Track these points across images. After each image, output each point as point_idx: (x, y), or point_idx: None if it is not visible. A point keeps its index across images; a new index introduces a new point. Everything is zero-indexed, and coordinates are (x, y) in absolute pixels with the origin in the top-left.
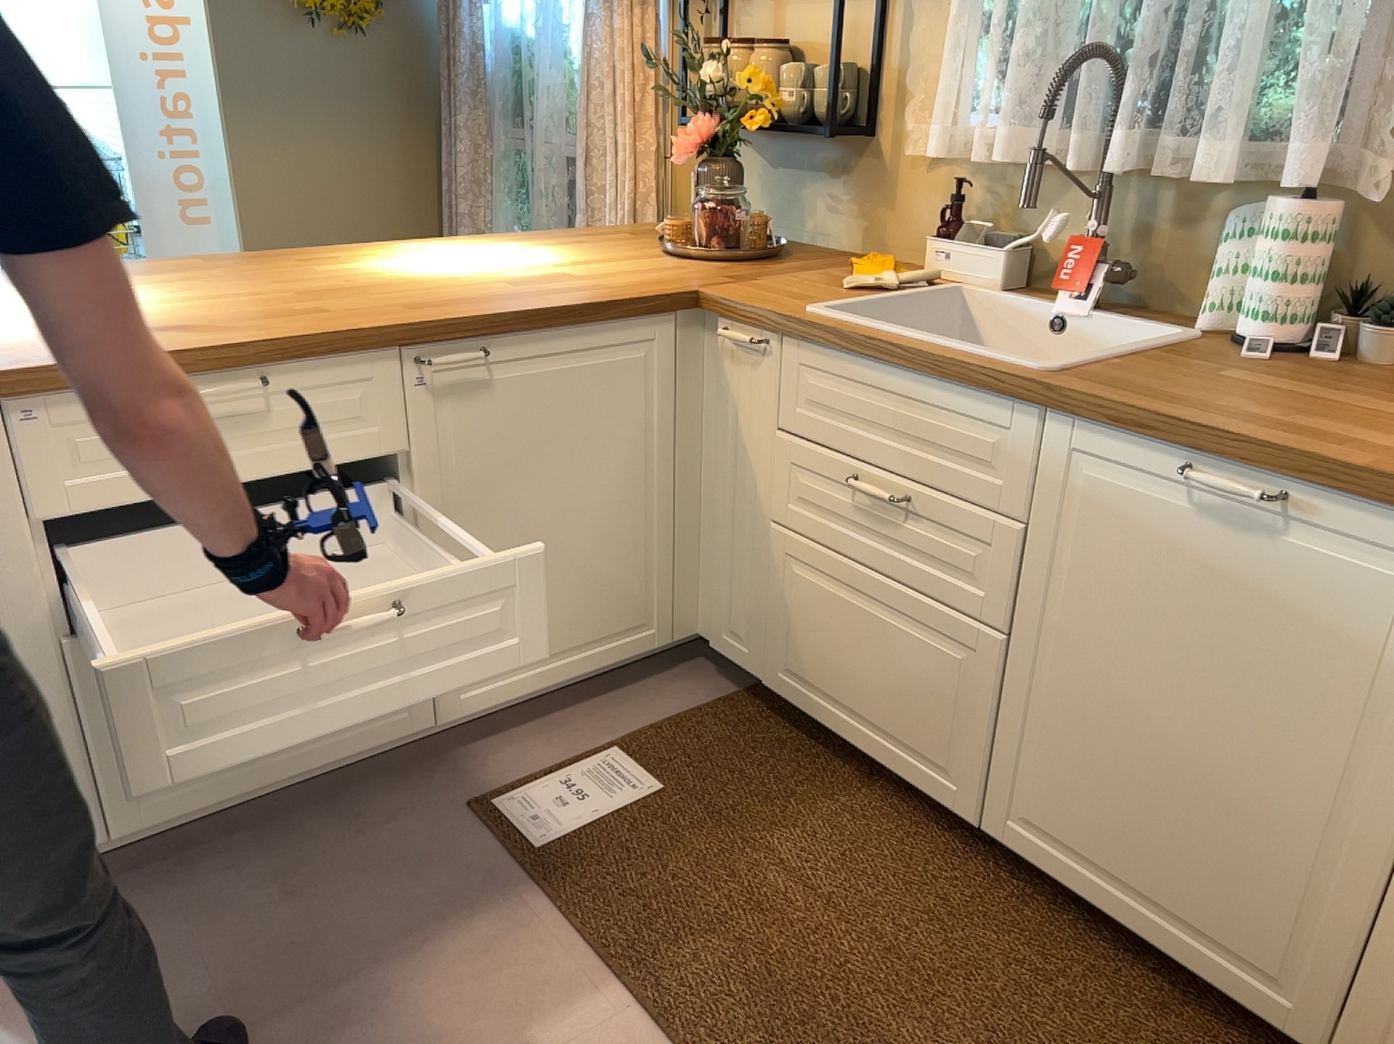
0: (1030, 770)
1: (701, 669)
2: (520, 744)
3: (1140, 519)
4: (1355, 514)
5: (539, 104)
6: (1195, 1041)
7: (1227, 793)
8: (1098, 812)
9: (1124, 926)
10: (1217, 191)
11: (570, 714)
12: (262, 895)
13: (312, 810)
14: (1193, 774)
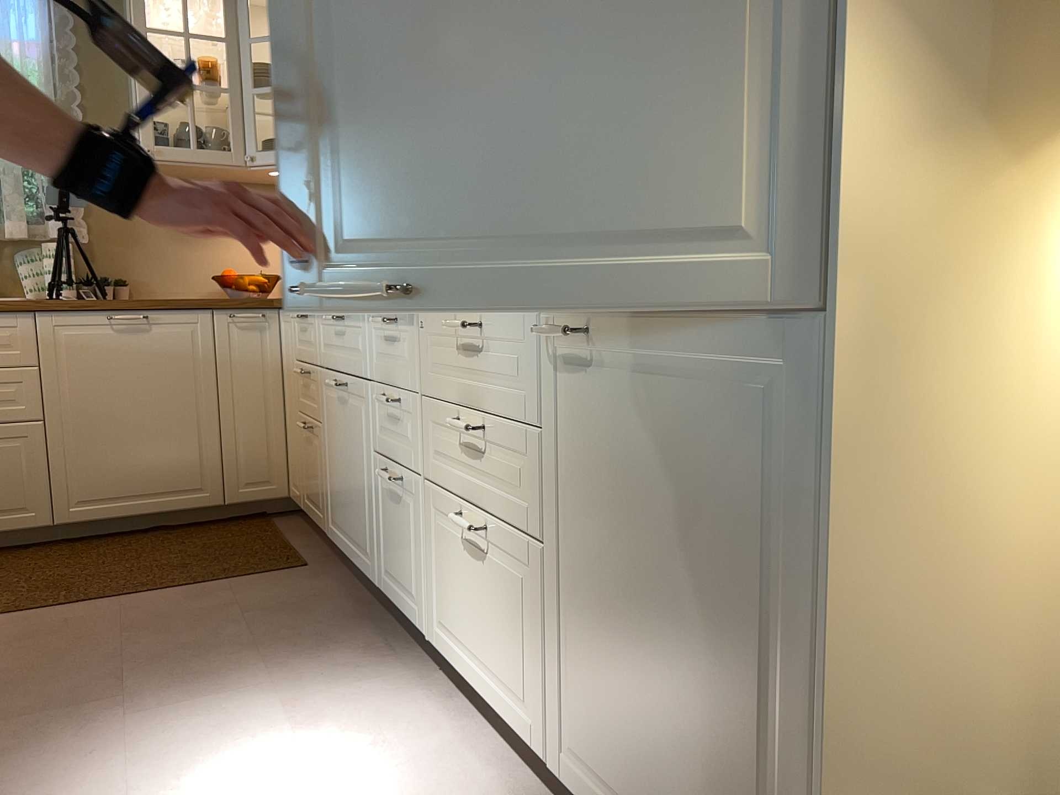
0: (74, 477)
1: None
2: None
3: (95, 343)
4: (170, 315)
5: None
6: (185, 533)
7: (162, 430)
8: (114, 473)
9: (140, 514)
10: (8, 245)
11: None
12: None
13: None
14: (147, 431)
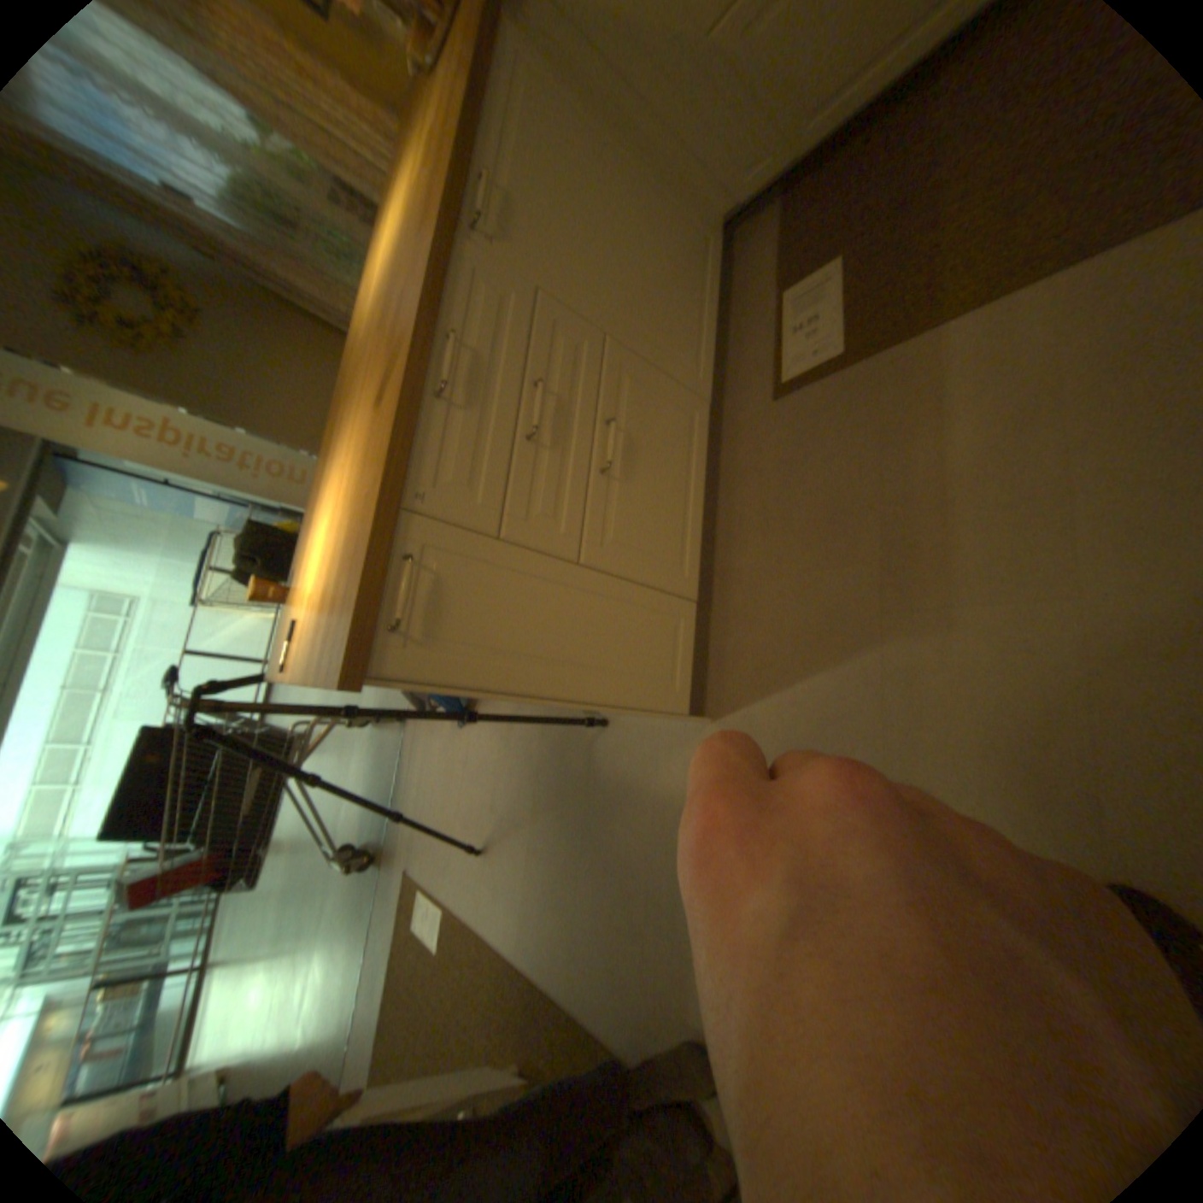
0: None
1: (747, 228)
2: (744, 361)
3: None
4: None
5: (280, 196)
6: None
7: None
8: None
9: None
10: None
11: (737, 326)
12: (776, 532)
13: (726, 497)
14: None
